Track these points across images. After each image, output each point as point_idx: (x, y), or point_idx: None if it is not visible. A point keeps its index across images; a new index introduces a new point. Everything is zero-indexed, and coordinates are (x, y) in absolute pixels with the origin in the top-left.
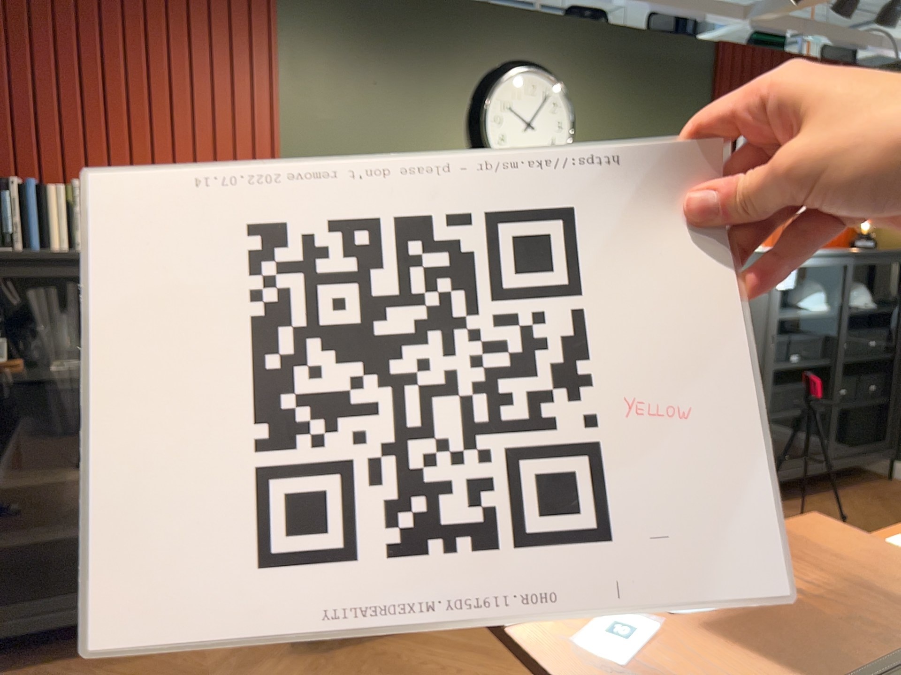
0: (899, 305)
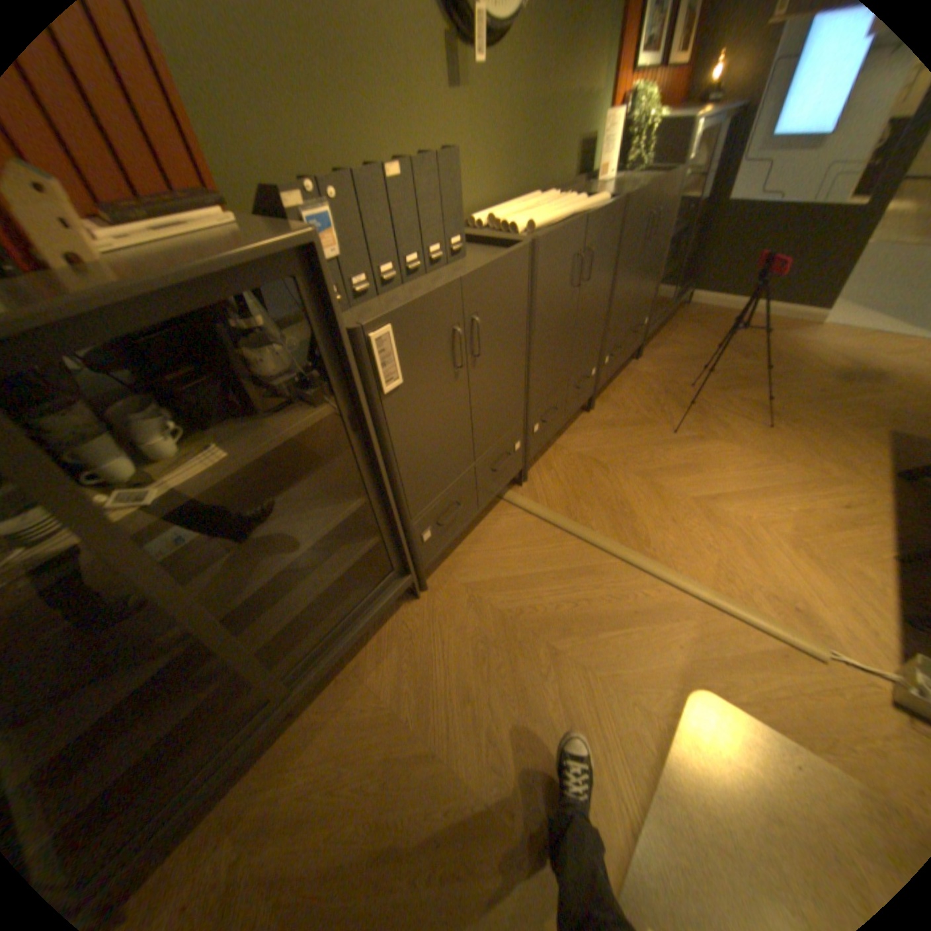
0: (718, 159)
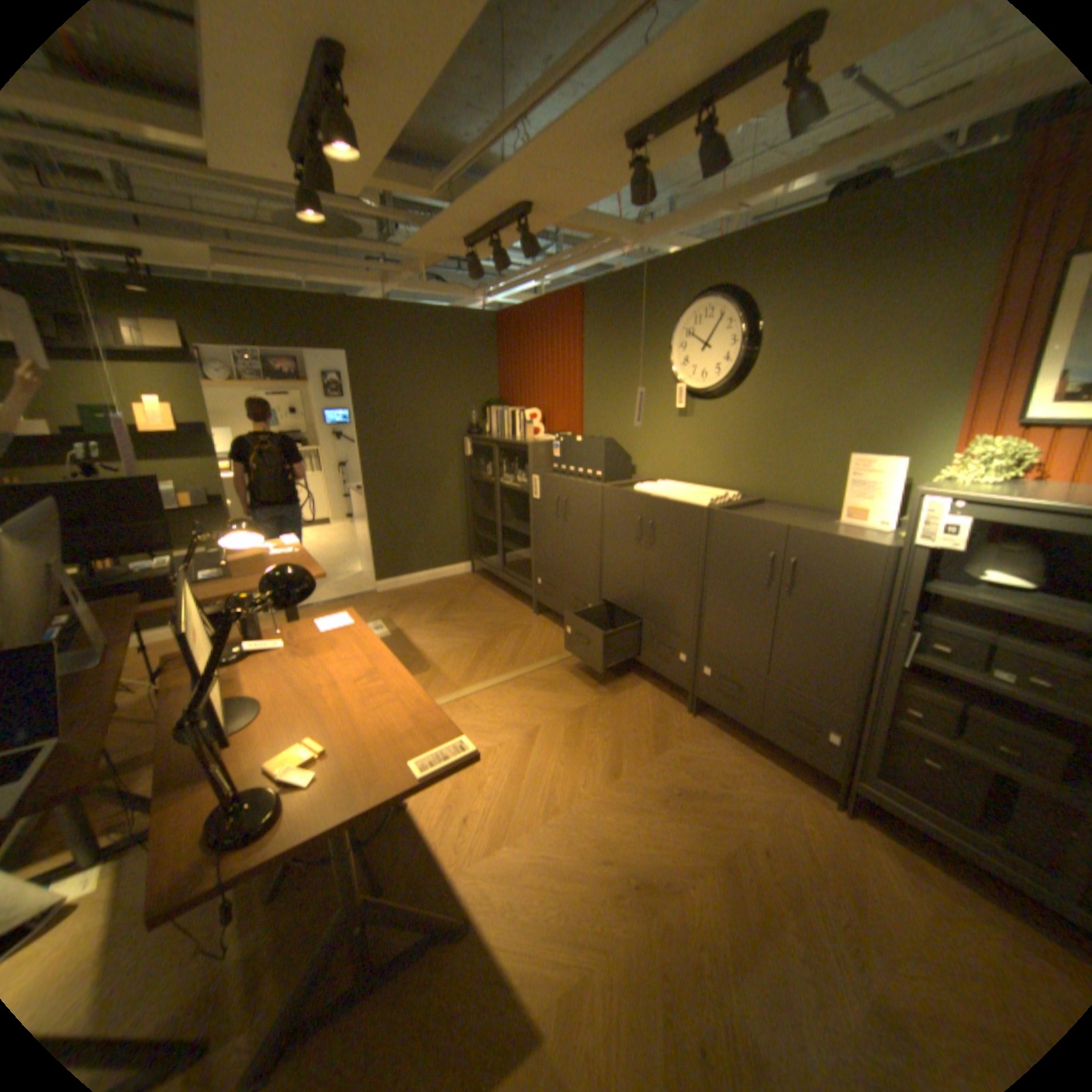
0: None
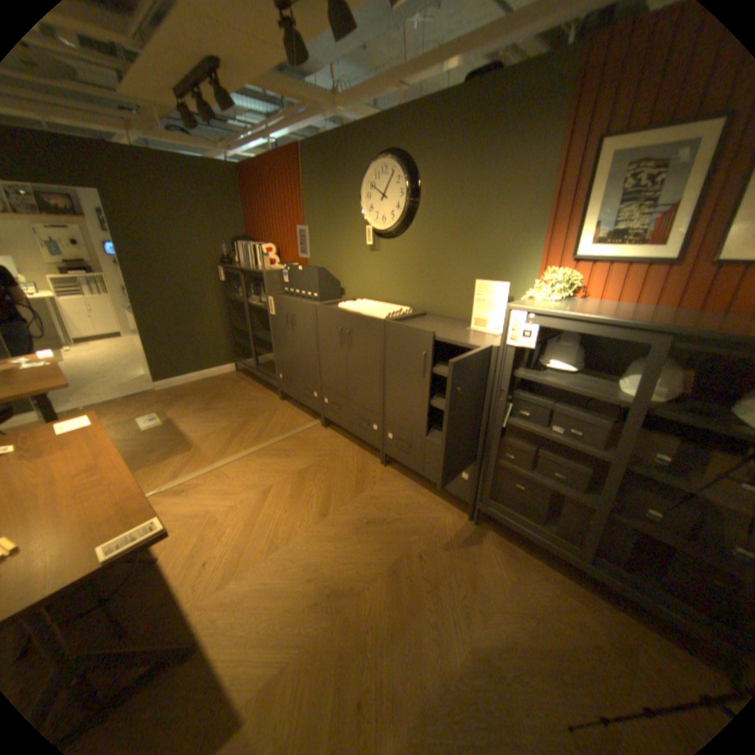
0: None
